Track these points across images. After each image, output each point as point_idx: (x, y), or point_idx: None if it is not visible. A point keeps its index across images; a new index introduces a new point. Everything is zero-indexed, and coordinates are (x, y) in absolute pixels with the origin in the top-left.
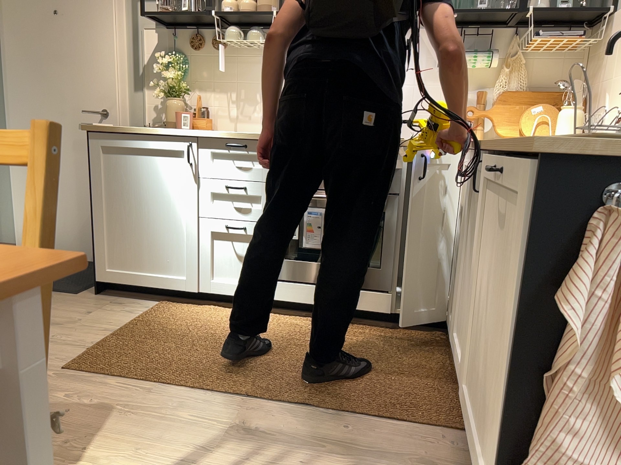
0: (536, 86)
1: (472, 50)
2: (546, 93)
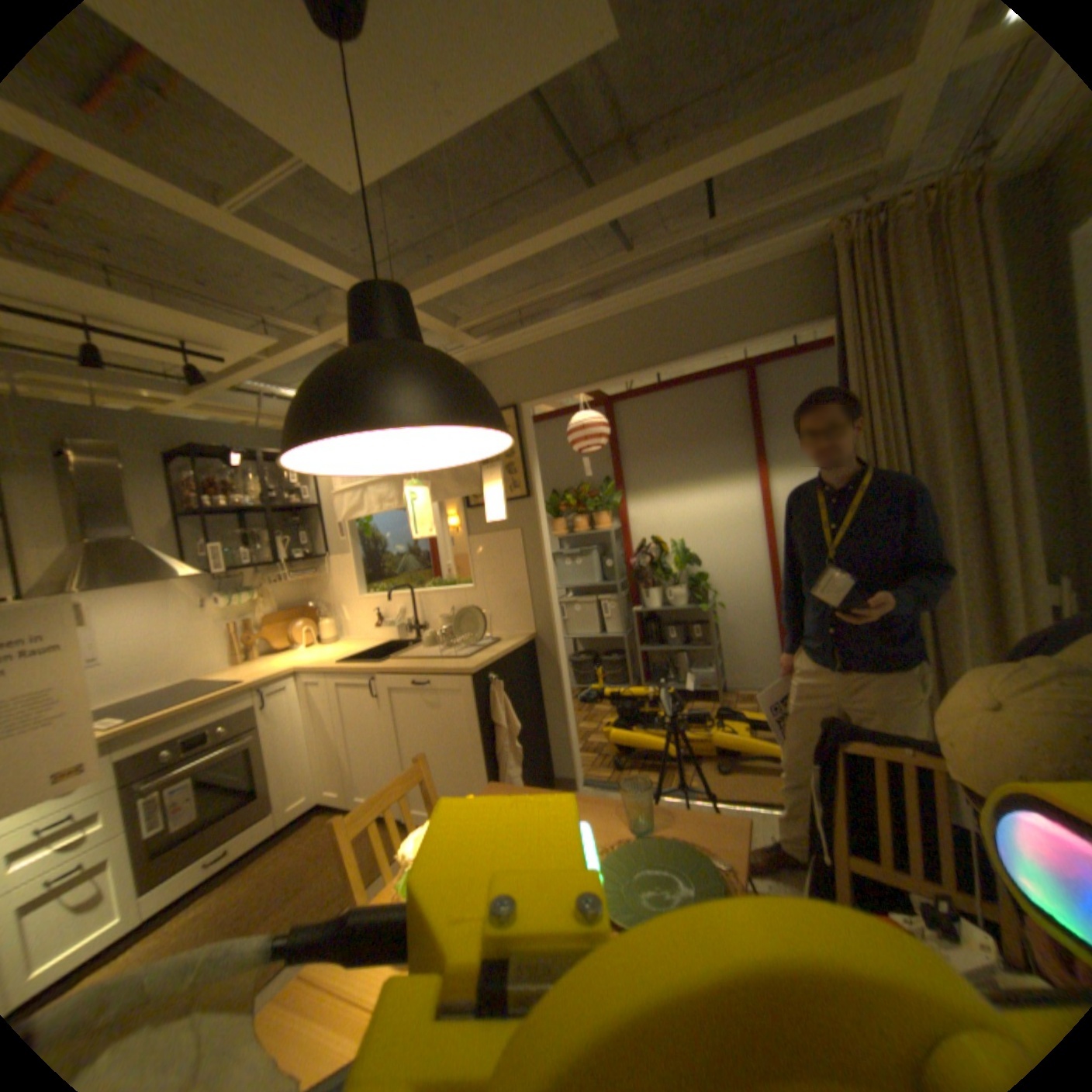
0: (280, 601)
1: (233, 587)
2: (289, 604)
